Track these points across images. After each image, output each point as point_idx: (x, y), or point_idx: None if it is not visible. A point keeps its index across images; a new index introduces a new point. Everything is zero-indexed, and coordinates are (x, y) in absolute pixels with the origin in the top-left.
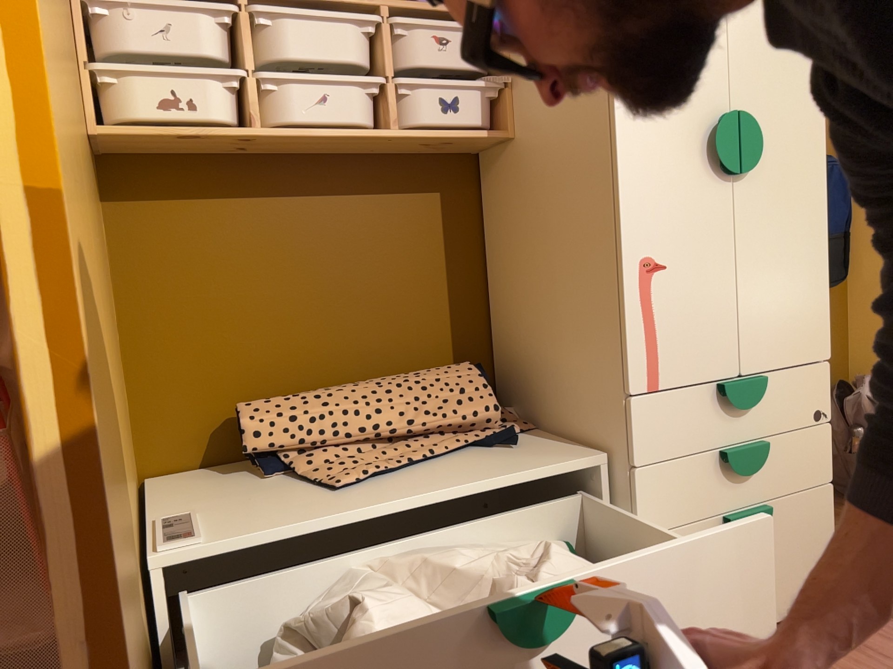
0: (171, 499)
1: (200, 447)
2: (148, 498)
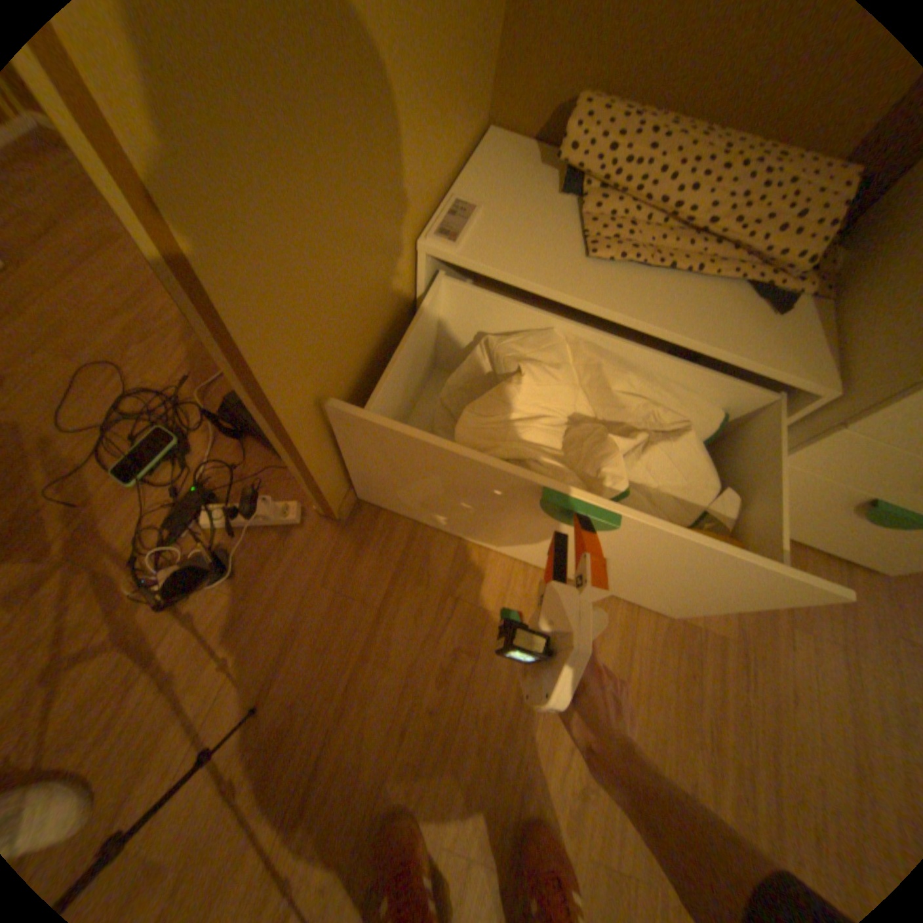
0: (483, 168)
1: (541, 115)
2: (471, 156)
